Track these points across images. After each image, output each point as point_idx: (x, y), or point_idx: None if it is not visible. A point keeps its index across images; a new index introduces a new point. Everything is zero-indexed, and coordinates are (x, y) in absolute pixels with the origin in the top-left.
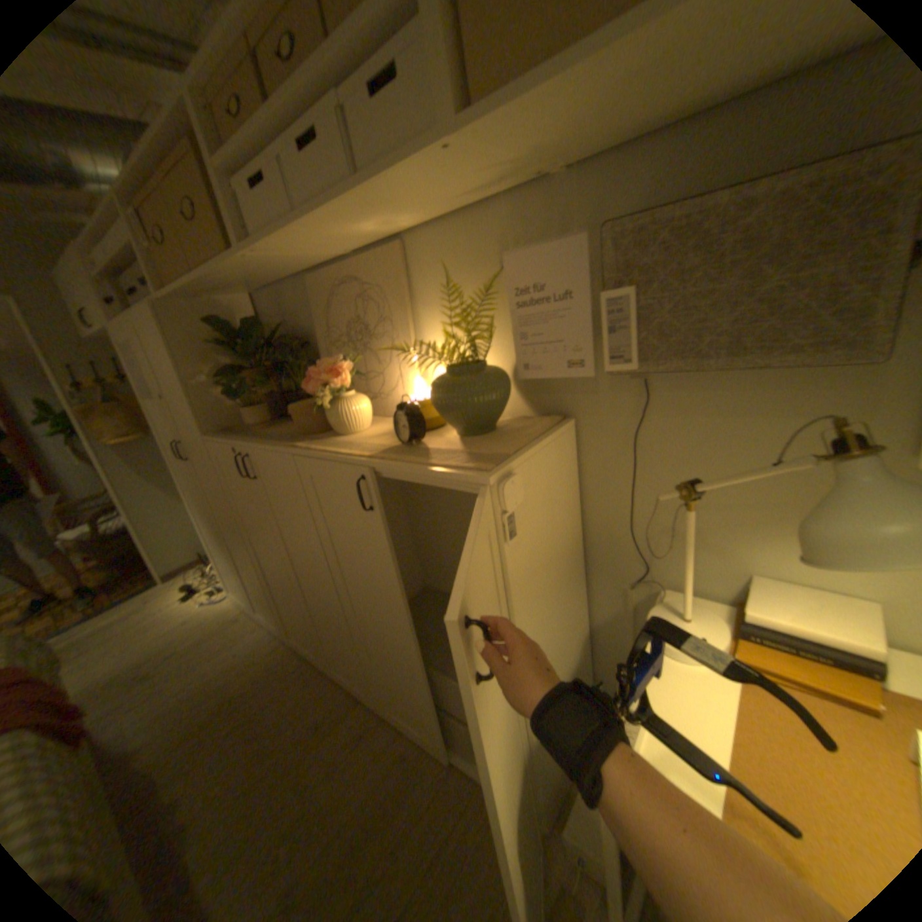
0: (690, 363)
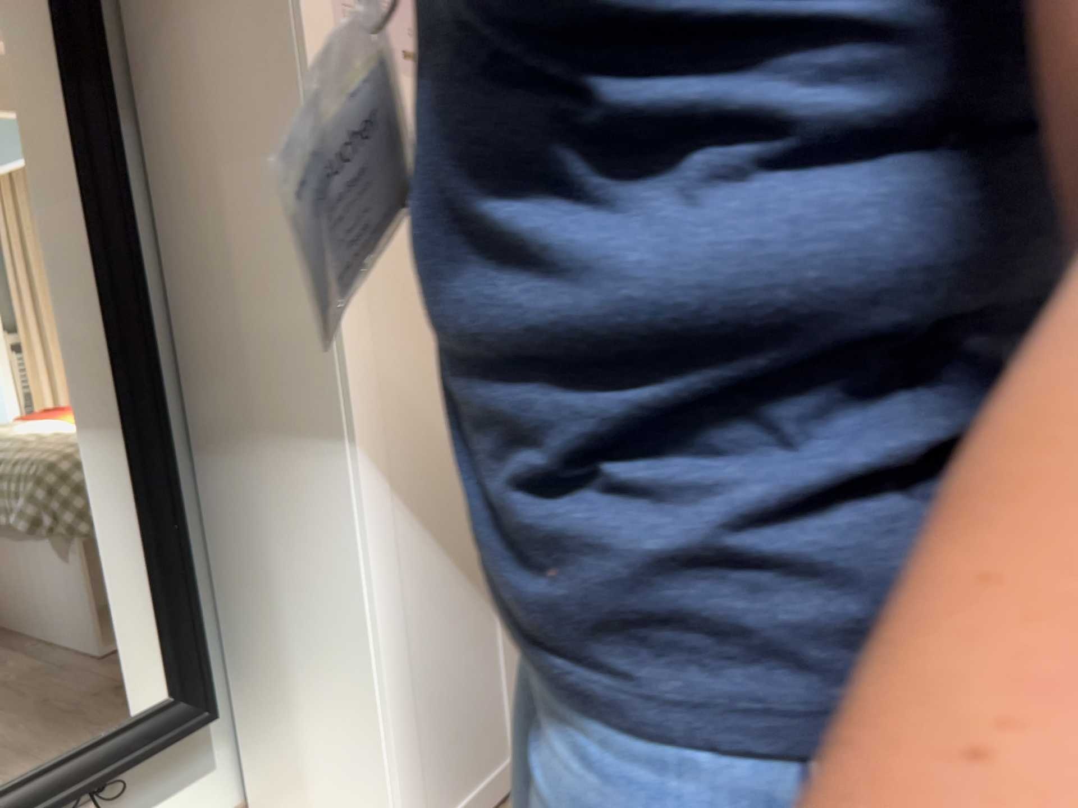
0: None
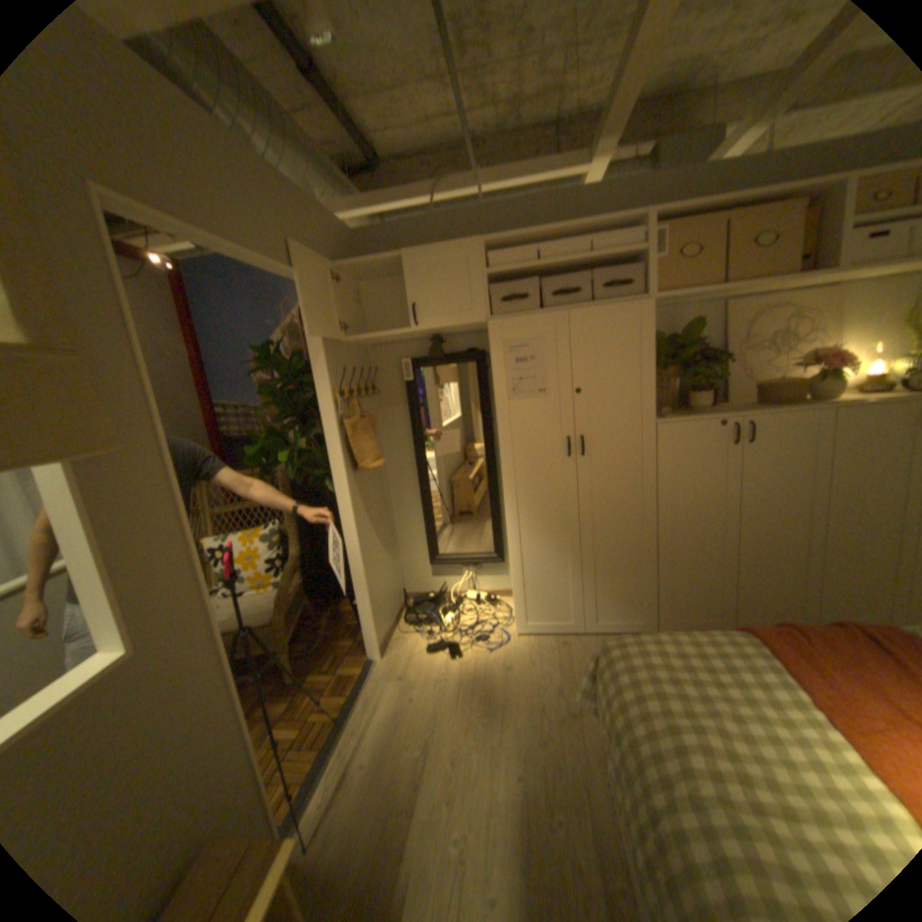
0: None
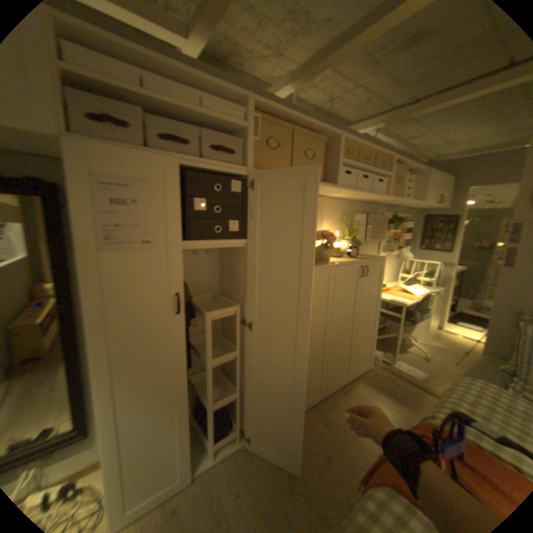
0: (374, 240)
